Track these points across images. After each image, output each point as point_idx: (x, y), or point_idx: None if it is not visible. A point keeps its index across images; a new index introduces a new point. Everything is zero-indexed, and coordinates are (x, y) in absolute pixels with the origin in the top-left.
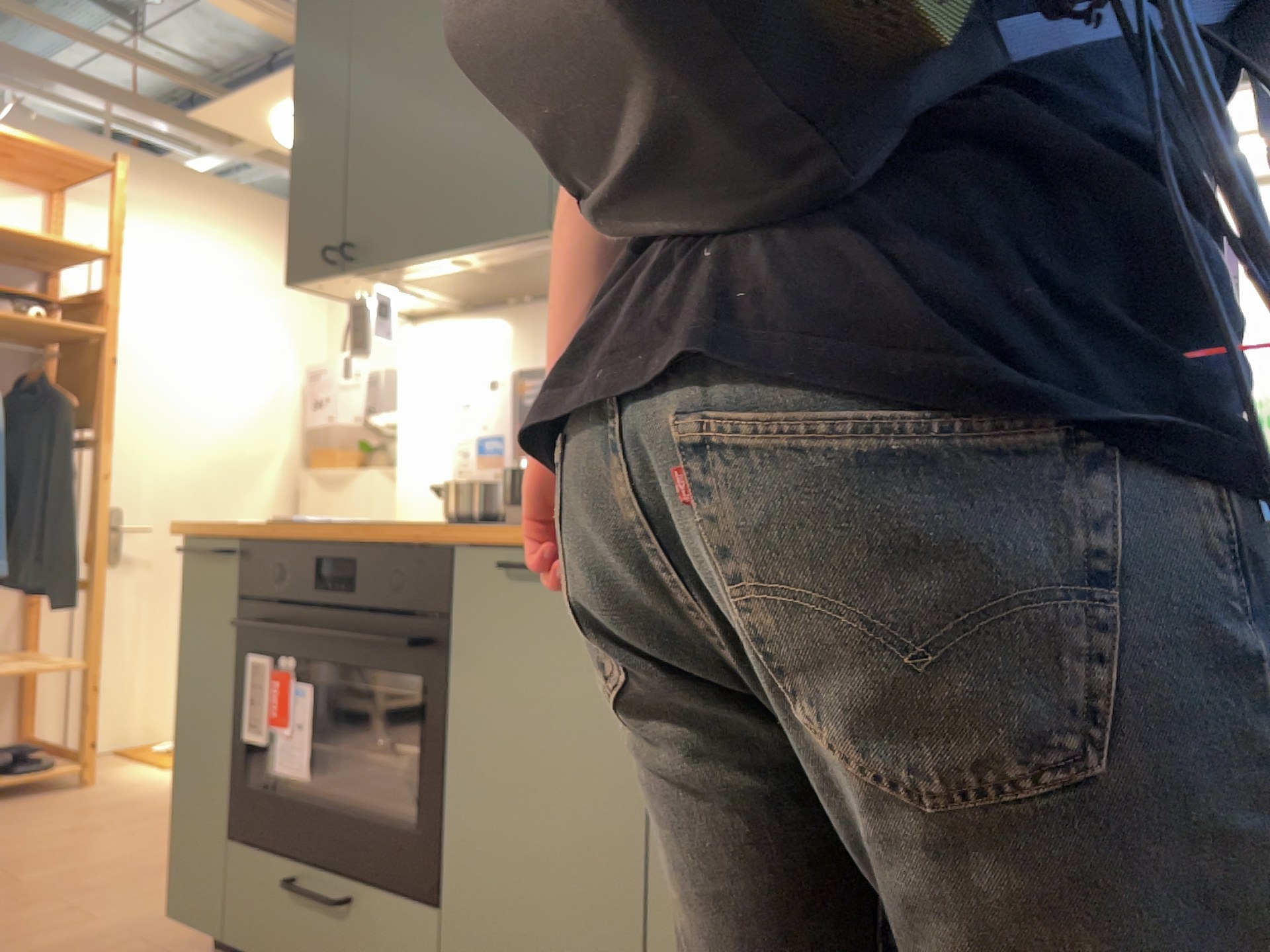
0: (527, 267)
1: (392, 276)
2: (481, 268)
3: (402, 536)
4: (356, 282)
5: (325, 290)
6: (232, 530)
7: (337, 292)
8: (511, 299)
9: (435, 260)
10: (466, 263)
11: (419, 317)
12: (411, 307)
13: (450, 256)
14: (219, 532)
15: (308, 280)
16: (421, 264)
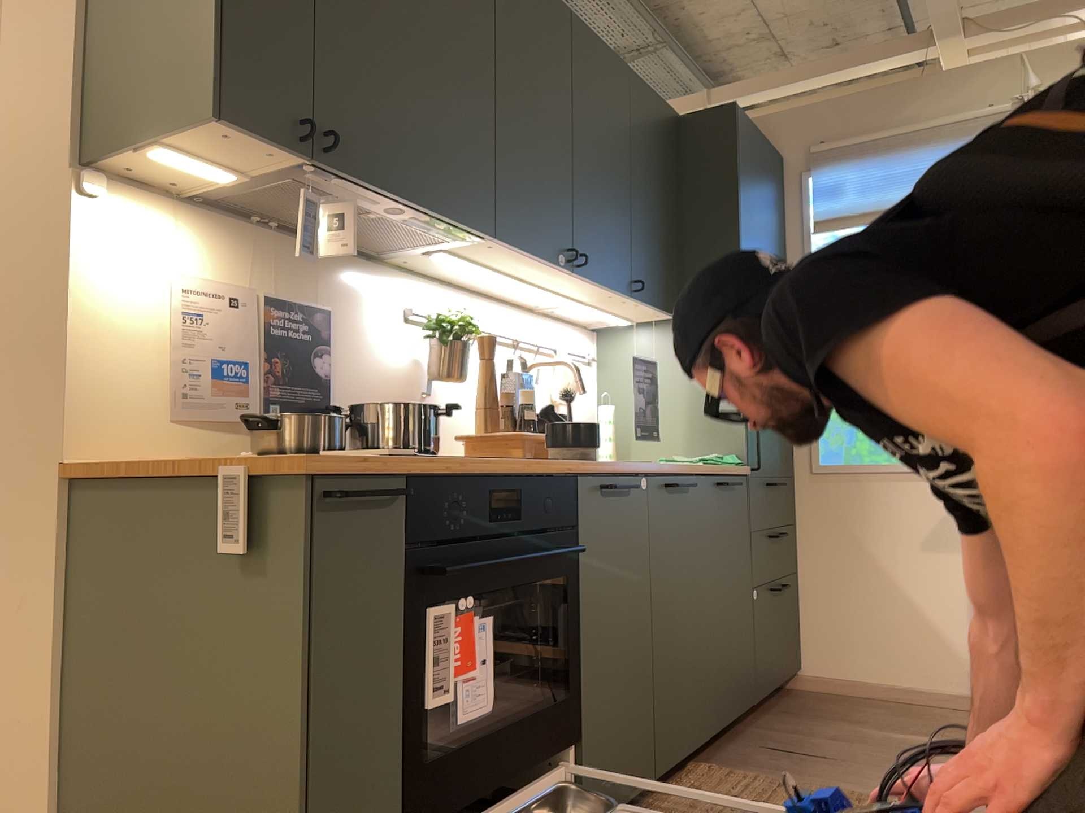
0: (386, 226)
1: (328, 181)
2: (367, 210)
3: (543, 468)
4: (274, 157)
5: (217, 137)
6: (408, 465)
7: (203, 141)
8: (260, 217)
9: (397, 200)
10: (392, 210)
11: (104, 171)
12: (142, 166)
13: (413, 206)
14: (385, 467)
15: (243, 128)
16: (382, 195)
